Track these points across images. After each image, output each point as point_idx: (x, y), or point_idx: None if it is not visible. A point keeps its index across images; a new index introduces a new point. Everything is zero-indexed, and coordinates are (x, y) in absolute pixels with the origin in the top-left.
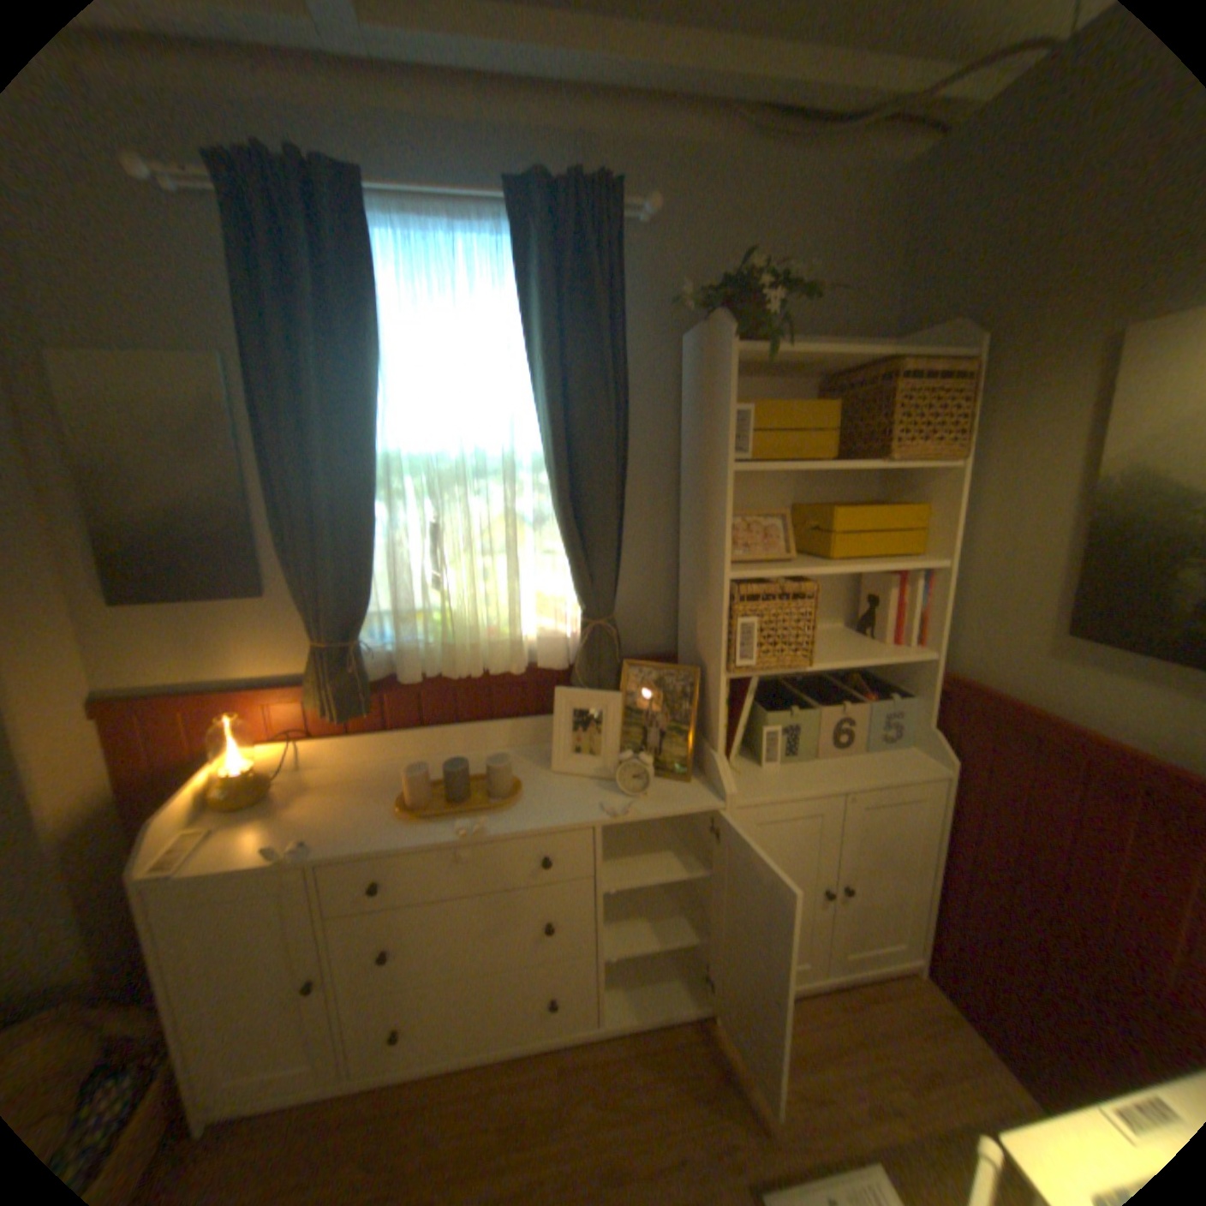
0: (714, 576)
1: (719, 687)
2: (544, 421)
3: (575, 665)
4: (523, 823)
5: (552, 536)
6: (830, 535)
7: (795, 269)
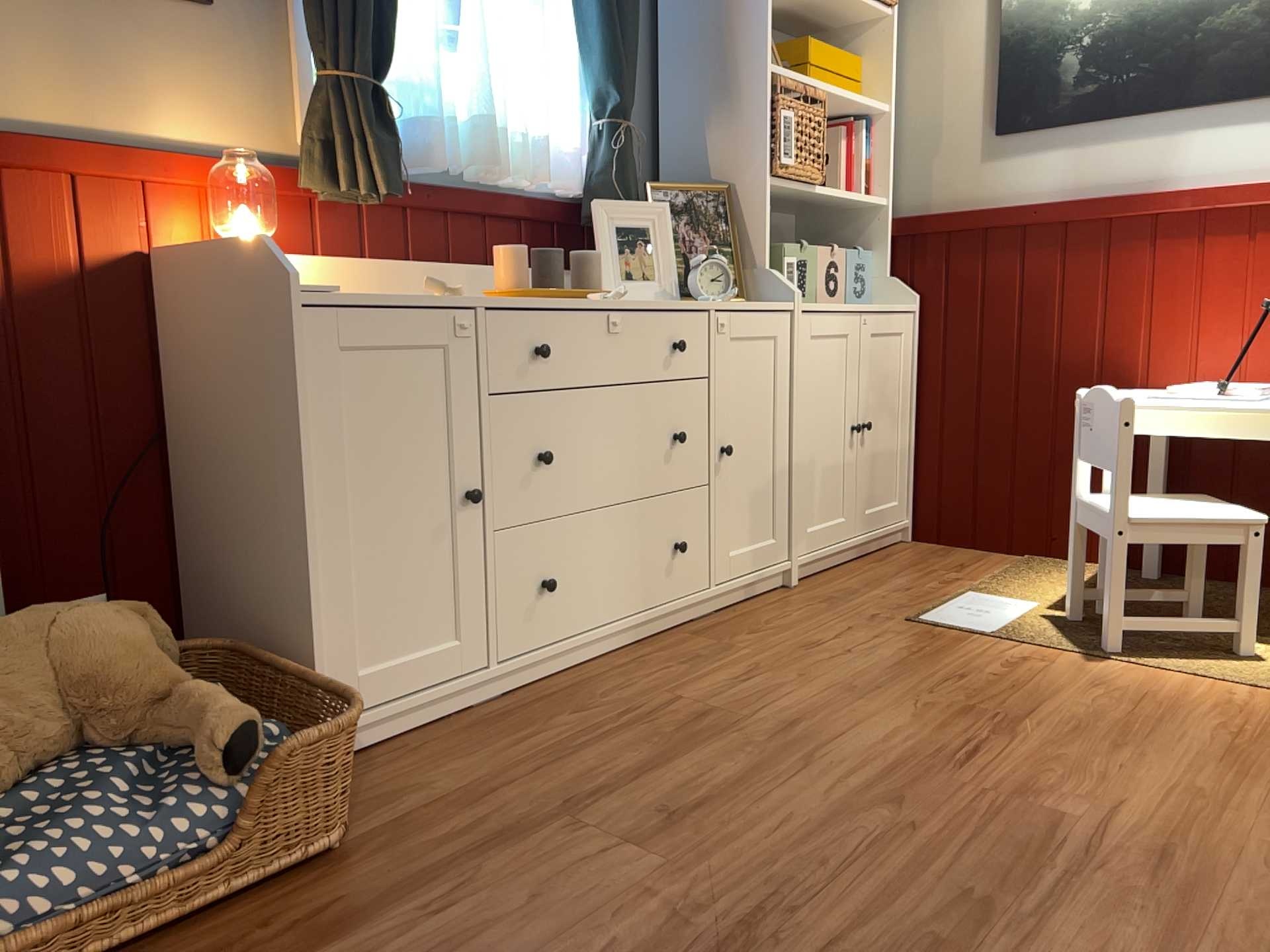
0: (744, 73)
1: (762, 191)
2: None
3: (589, 190)
4: (648, 301)
5: (563, 16)
6: (805, 67)
7: None
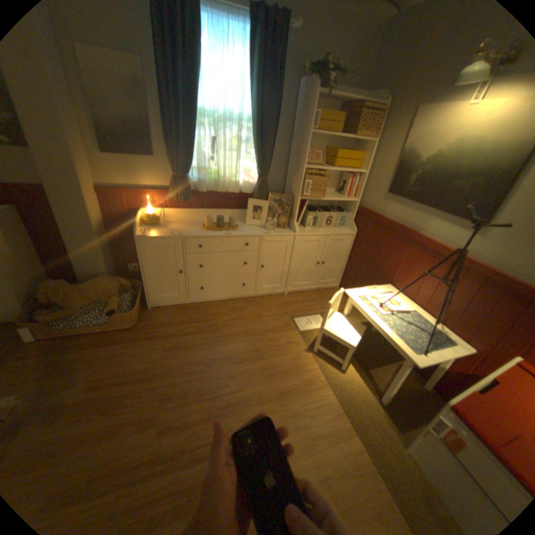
0: (300, 167)
1: (297, 202)
2: (252, 104)
3: (253, 193)
4: (240, 234)
5: (250, 147)
6: (335, 159)
7: (340, 63)
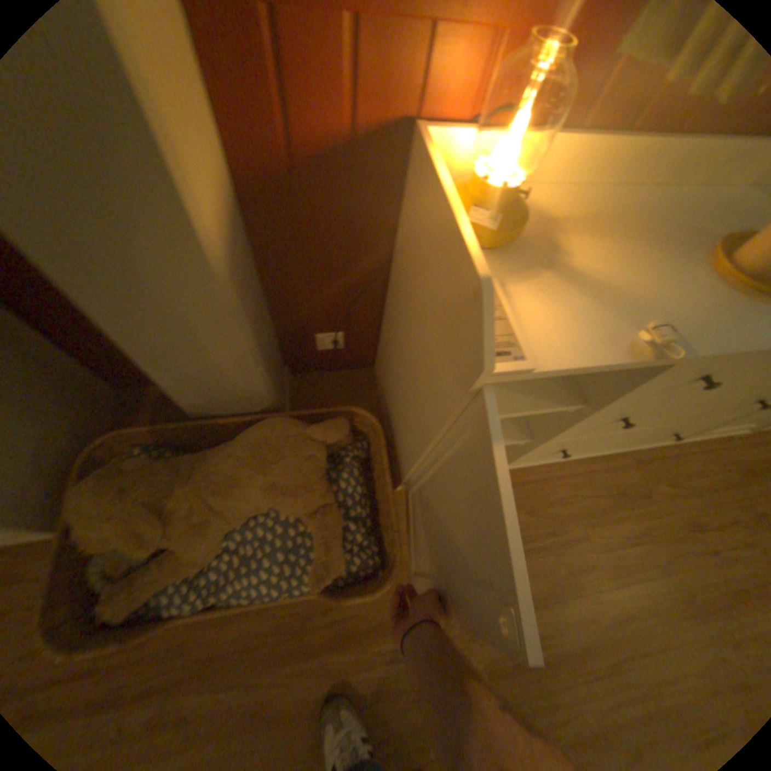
0: None
1: None
2: None
3: None
4: None
5: None
6: None
7: None
